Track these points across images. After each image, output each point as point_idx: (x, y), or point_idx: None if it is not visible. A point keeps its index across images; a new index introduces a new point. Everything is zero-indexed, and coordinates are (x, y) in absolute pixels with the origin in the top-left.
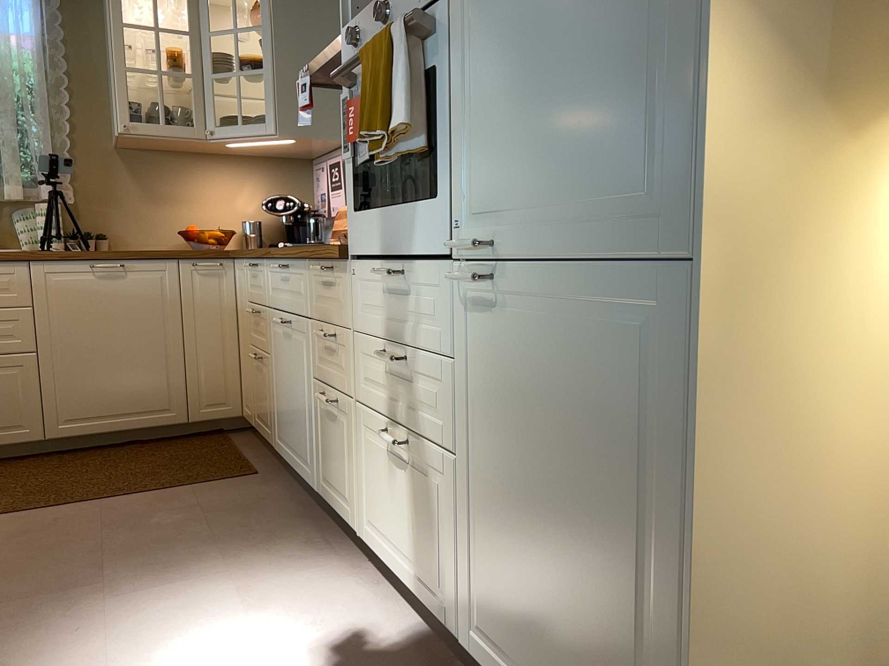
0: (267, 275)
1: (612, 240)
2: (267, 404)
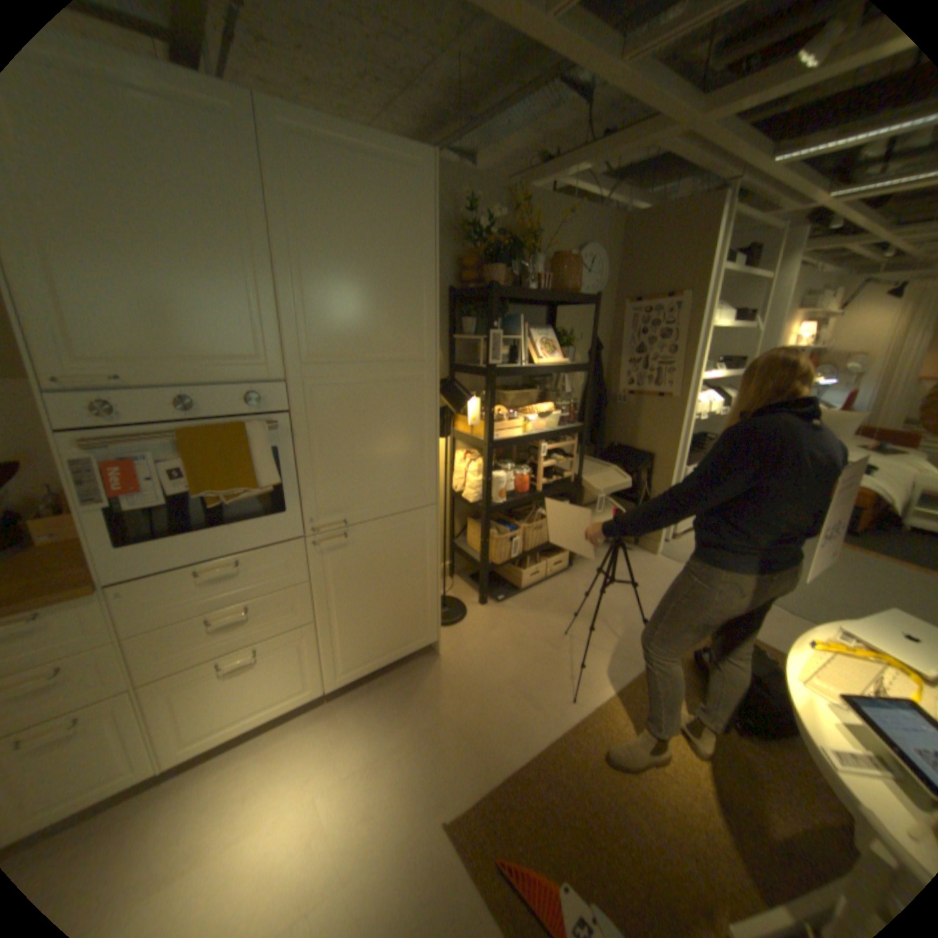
0: None
1: (403, 505)
2: None
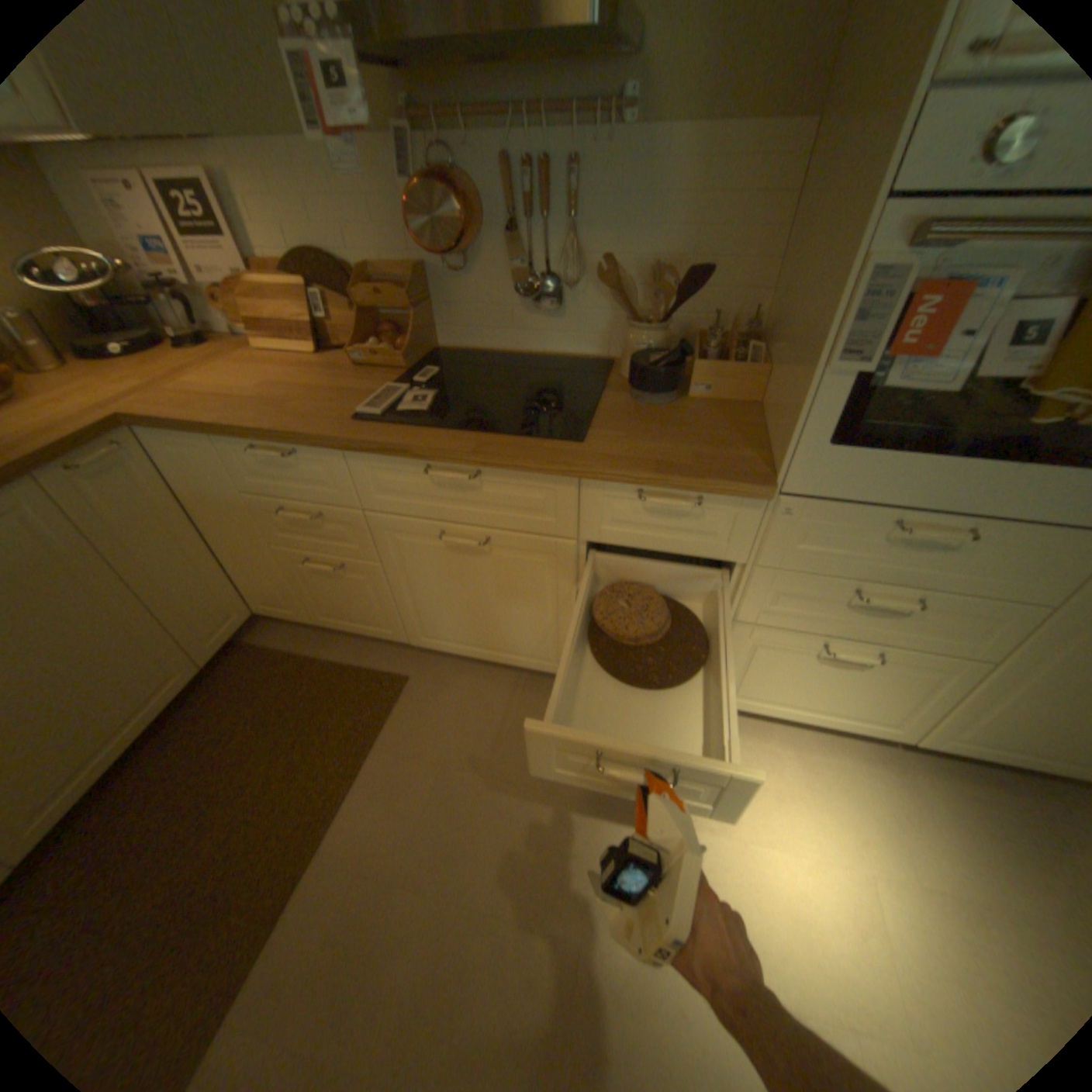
0: (361, 472)
1: None
2: (376, 608)
